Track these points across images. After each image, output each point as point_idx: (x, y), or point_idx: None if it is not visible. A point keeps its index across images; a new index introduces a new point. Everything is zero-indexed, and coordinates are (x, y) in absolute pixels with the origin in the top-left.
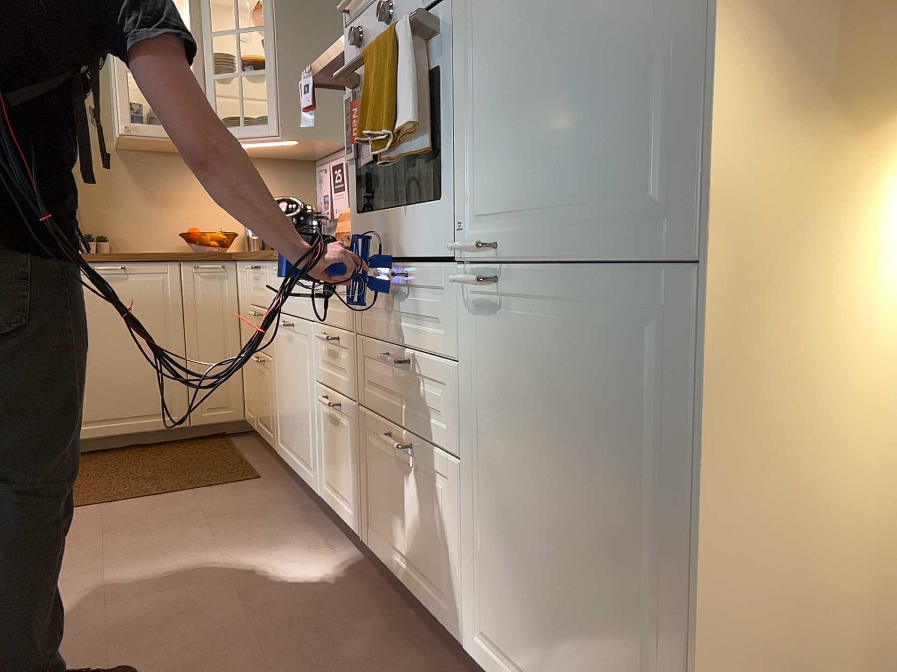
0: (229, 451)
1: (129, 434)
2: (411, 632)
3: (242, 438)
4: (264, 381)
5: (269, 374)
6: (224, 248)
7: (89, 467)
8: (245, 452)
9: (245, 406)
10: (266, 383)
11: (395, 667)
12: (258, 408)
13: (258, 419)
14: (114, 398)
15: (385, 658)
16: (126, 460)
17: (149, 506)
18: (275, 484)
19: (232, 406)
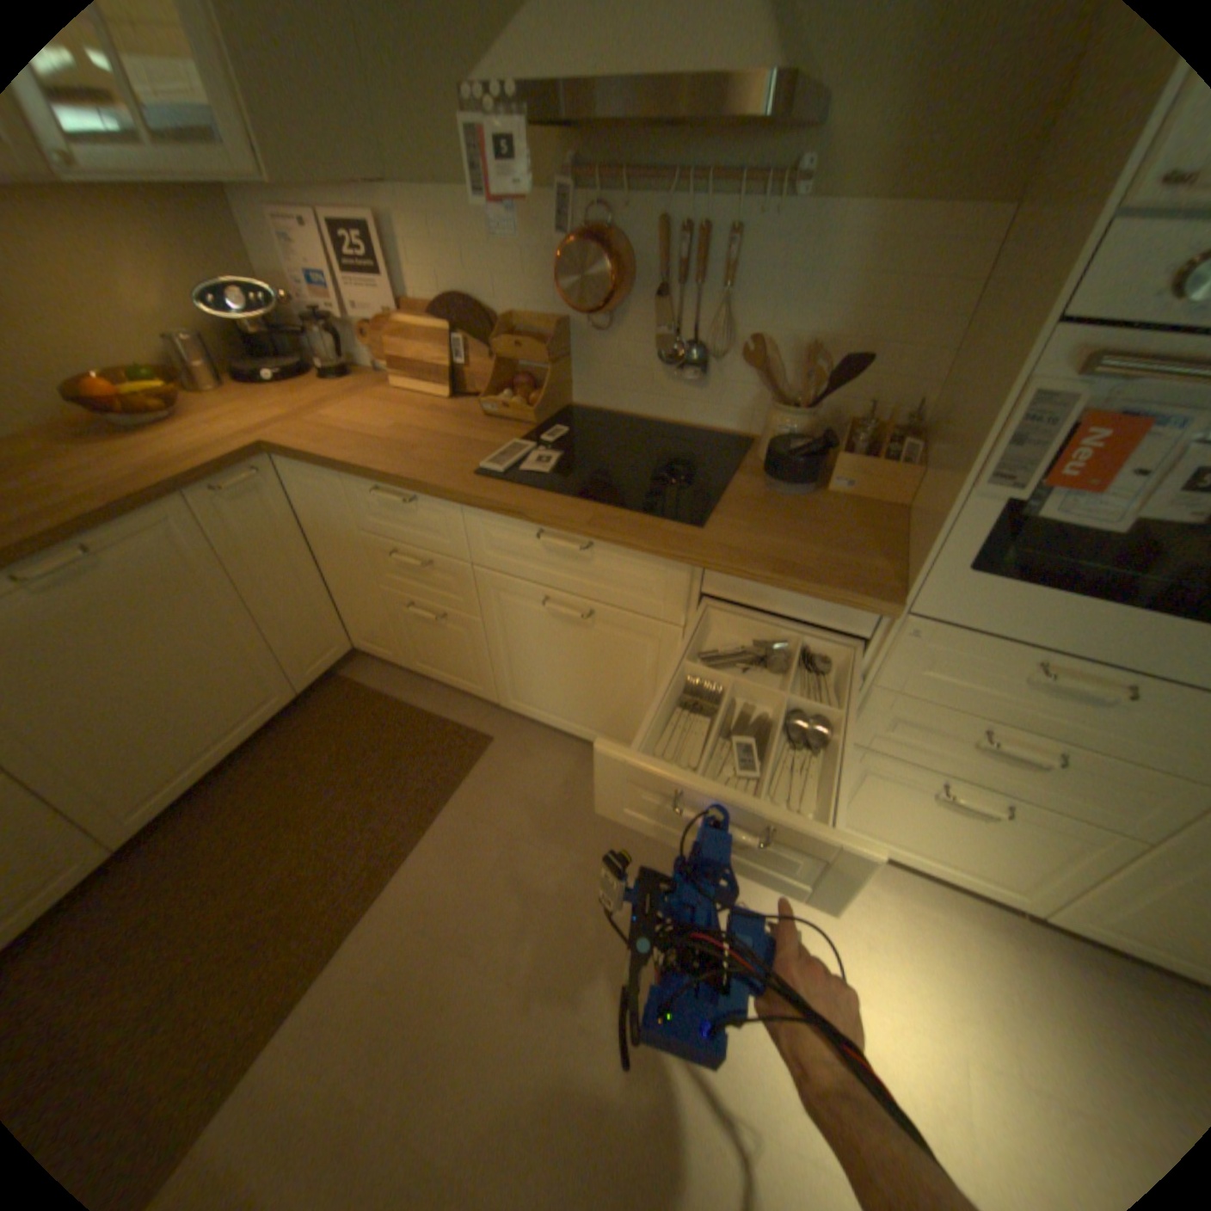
0: (380, 702)
1: (227, 756)
2: (904, 884)
3: (353, 666)
4: (442, 633)
5: (467, 631)
6: (164, 404)
7: (222, 837)
8: (400, 695)
9: (352, 636)
10: (455, 638)
11: (948, 934)
12: (420, 652)
13: (418, 661)
14: (183, 735)
15: (930, 929)
16: (257, 791)
17: (436, 864)
18: (519, 739)
19: (334, 644)
